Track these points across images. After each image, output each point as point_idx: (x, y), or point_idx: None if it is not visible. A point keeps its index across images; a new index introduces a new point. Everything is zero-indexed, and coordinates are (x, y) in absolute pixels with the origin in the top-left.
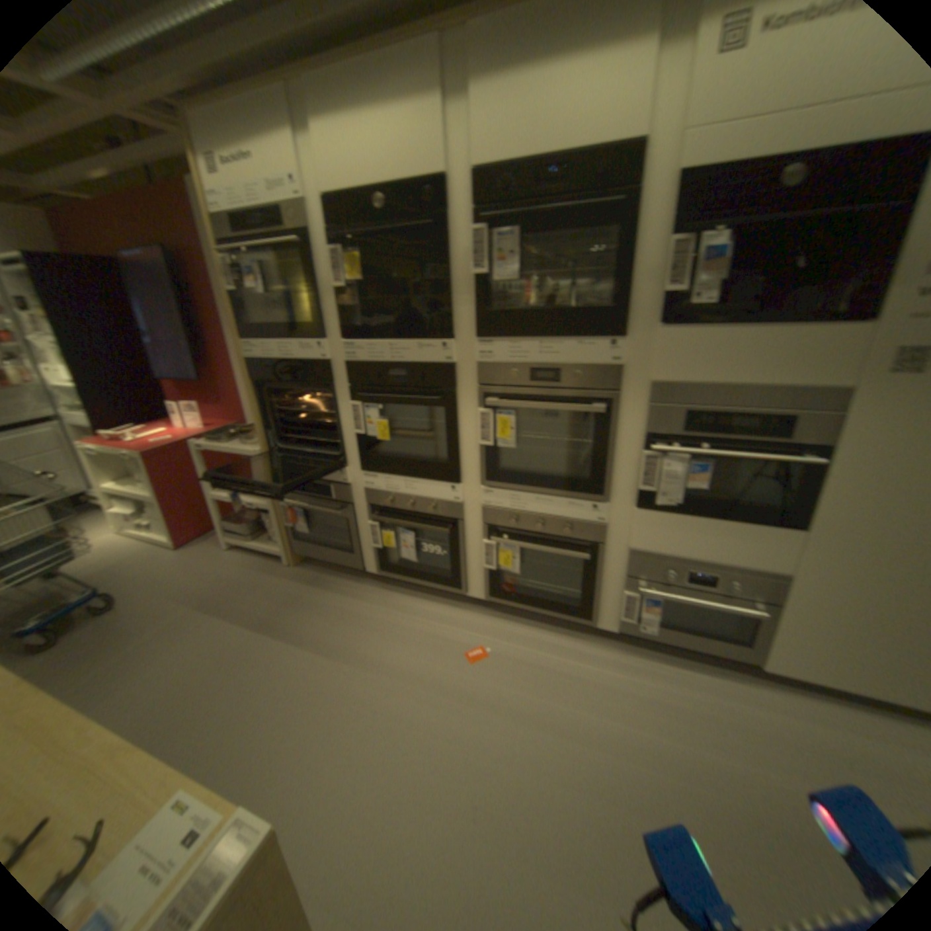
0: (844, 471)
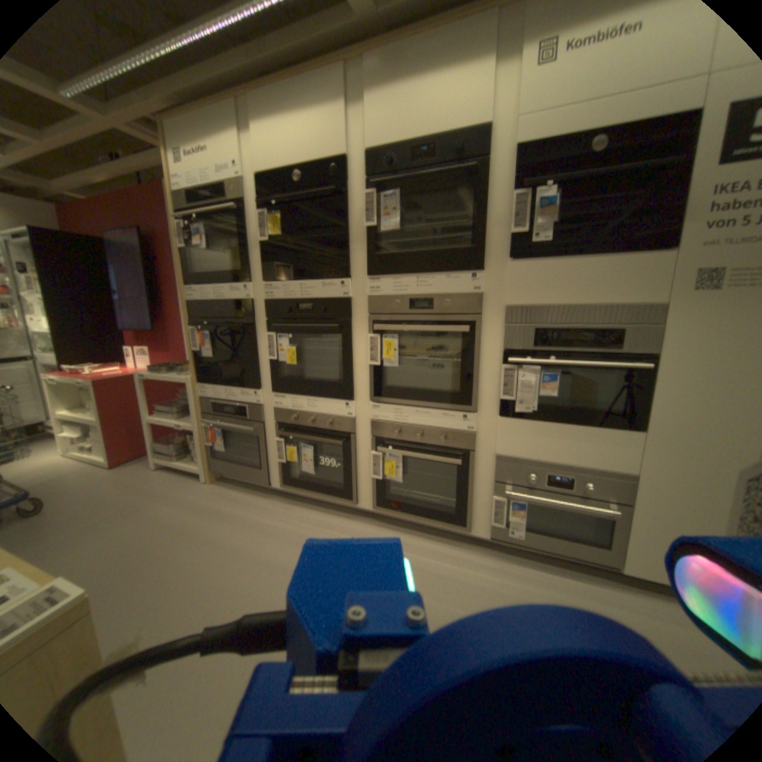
0: (670, 374)
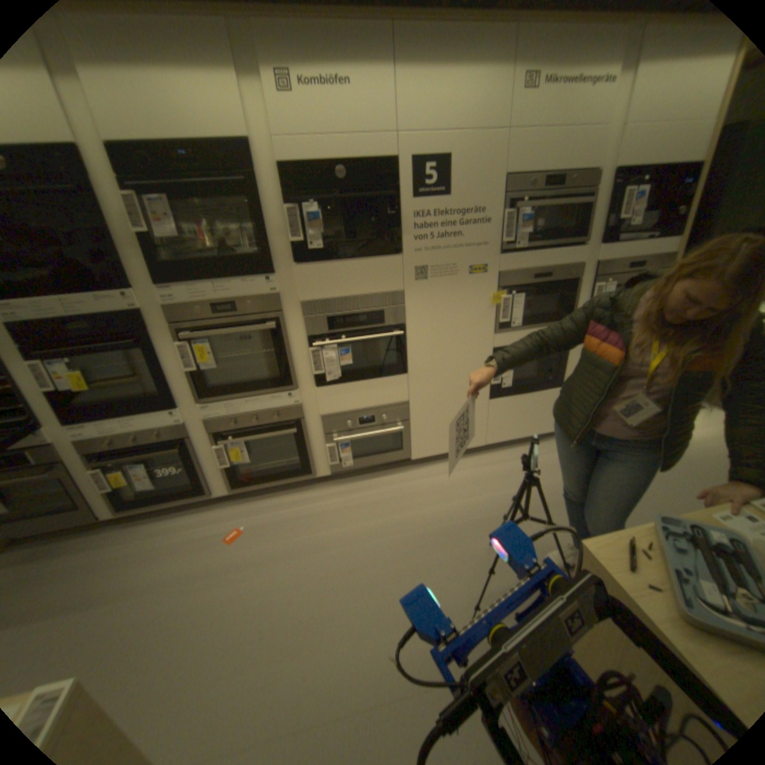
0: (412, 336)
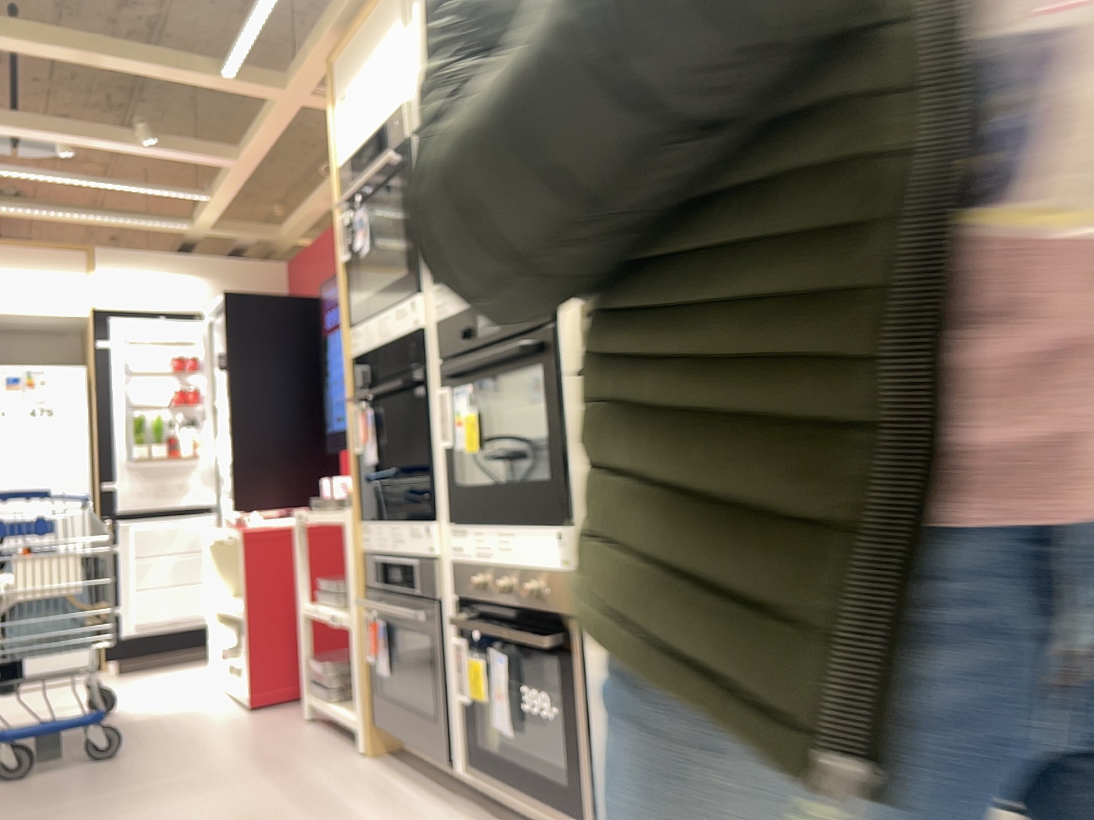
0: None
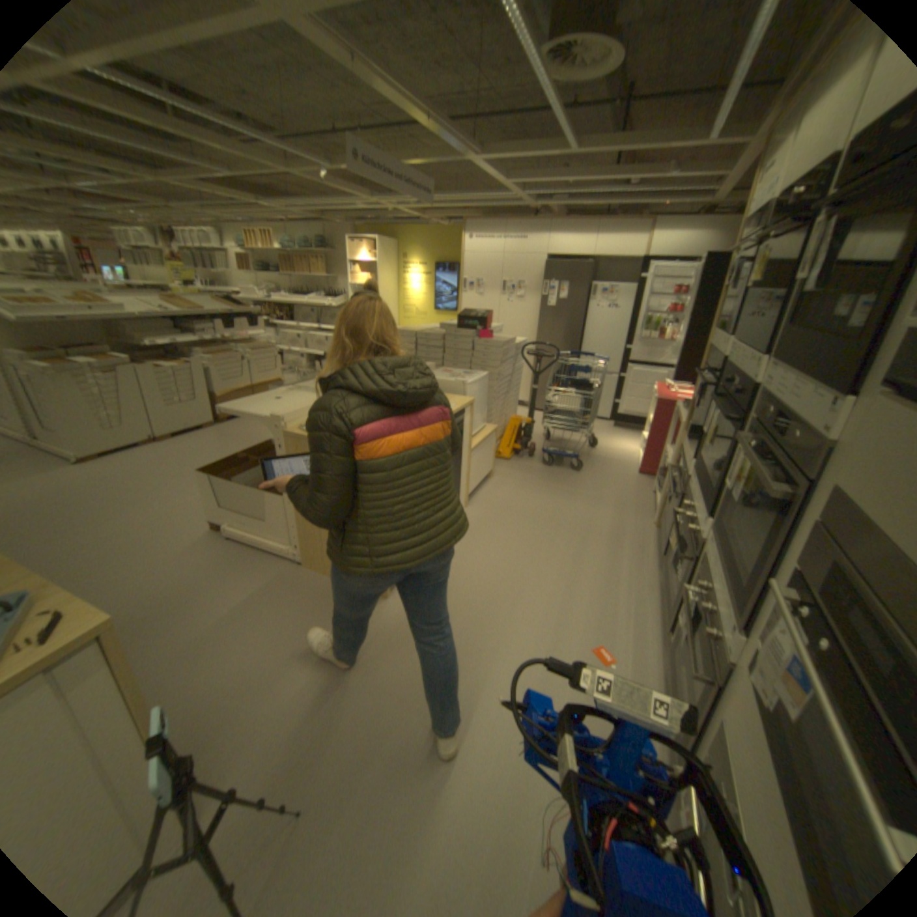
0: None
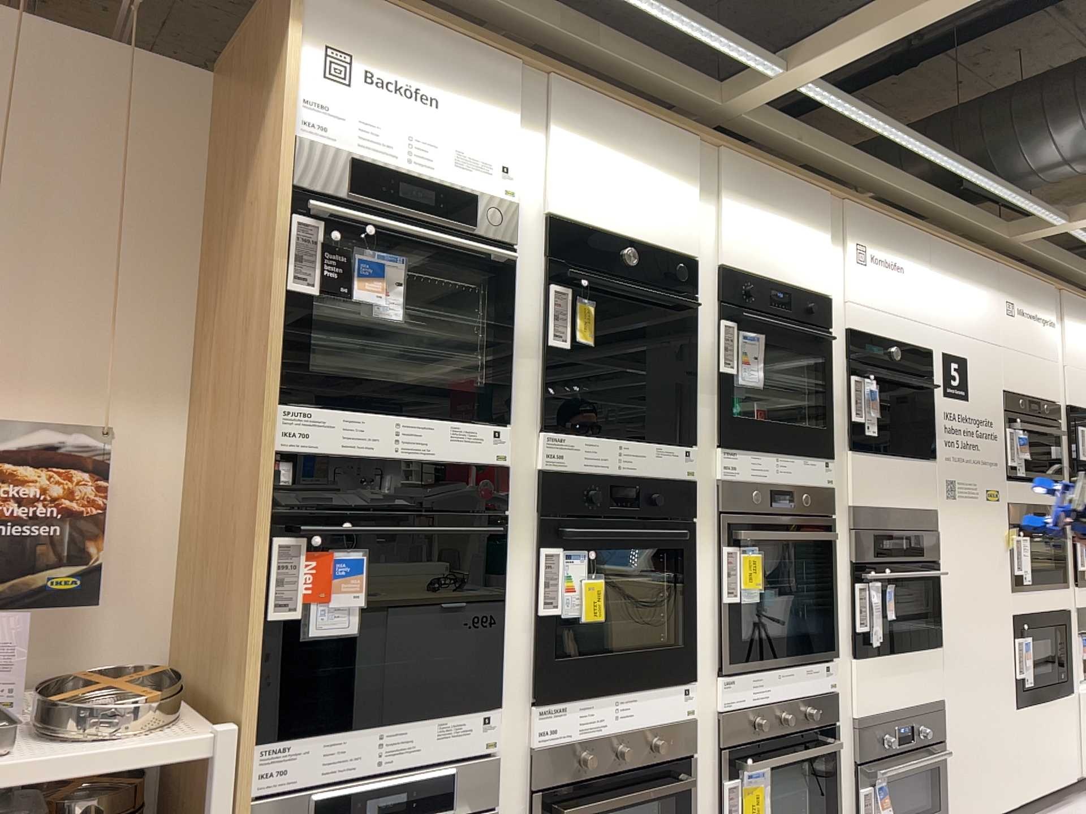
0: (945, 580)
